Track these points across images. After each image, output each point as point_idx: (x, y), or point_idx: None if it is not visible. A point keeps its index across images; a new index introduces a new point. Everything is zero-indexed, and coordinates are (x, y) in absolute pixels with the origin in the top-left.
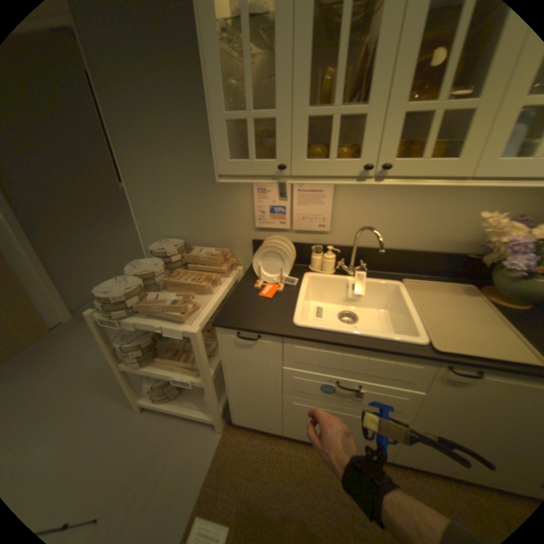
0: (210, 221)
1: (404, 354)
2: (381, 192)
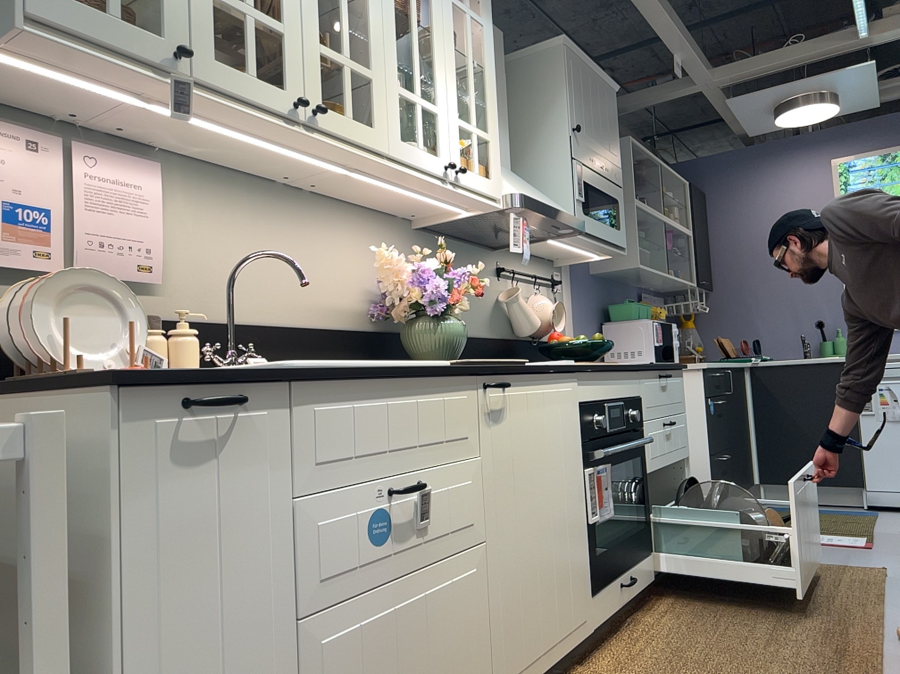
0: None
1: (446, 369)
2: (235, 215)
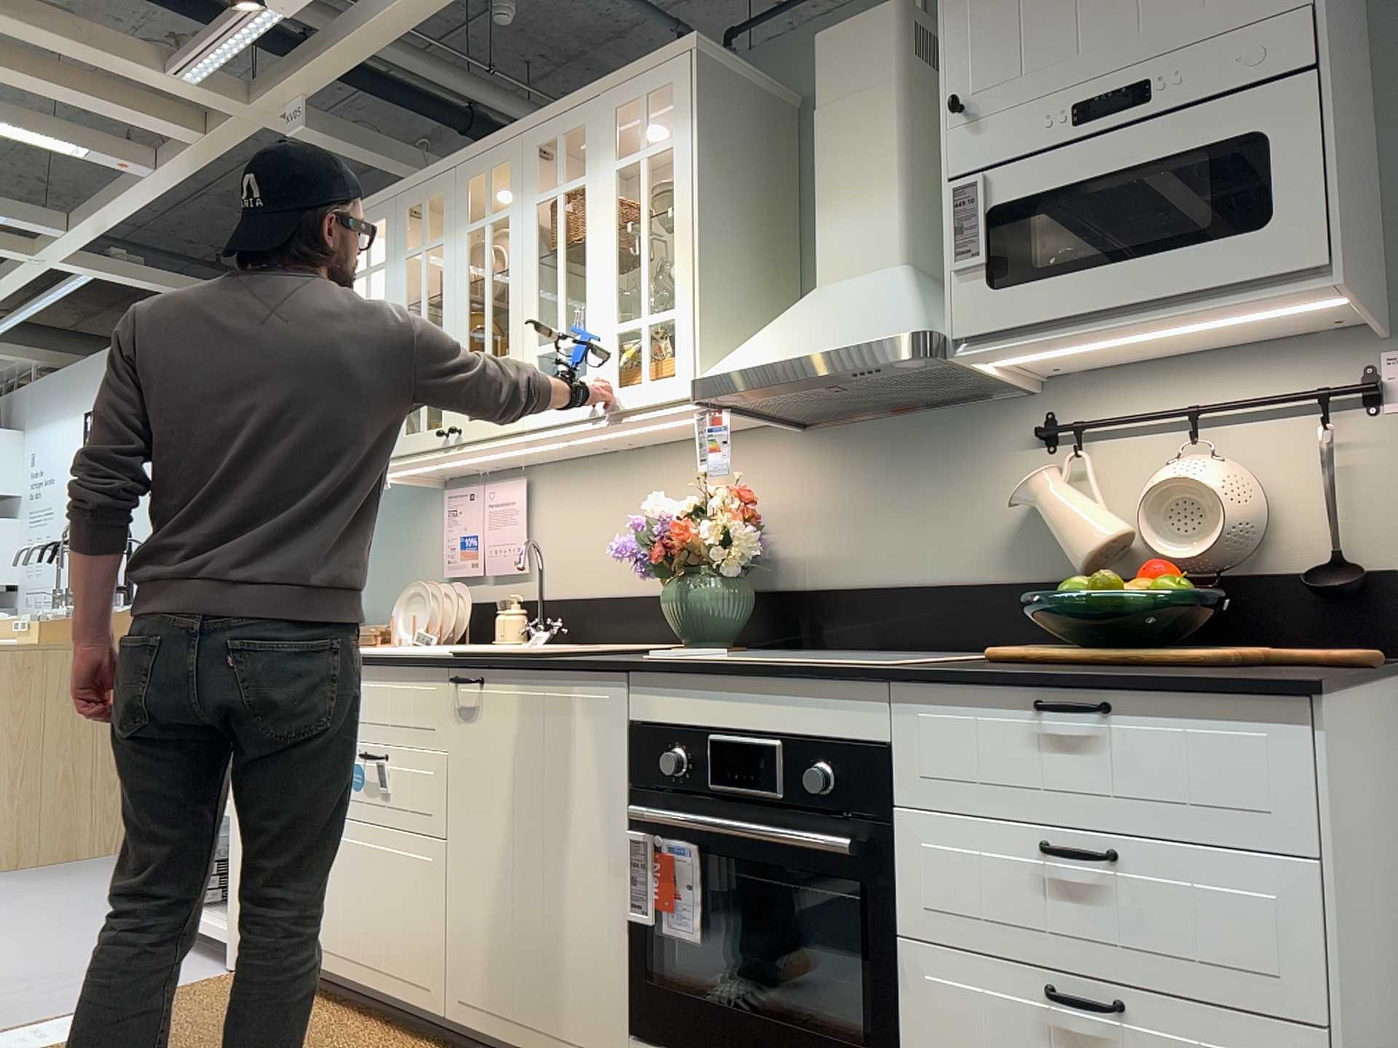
0: (396, 576)
1: (409, 660)
2: (582, 496)
